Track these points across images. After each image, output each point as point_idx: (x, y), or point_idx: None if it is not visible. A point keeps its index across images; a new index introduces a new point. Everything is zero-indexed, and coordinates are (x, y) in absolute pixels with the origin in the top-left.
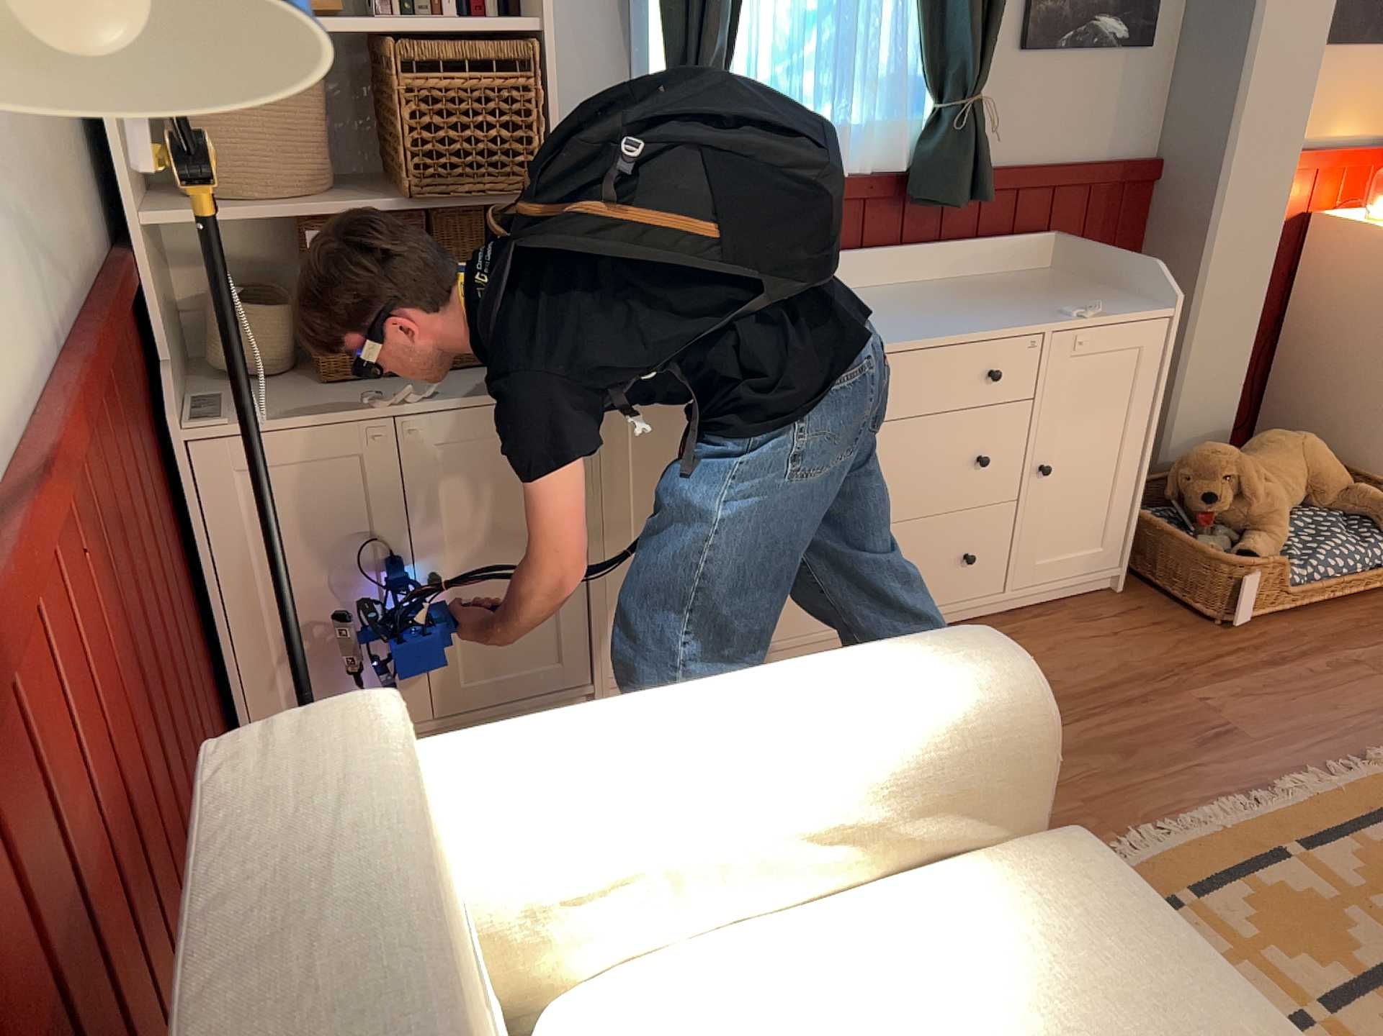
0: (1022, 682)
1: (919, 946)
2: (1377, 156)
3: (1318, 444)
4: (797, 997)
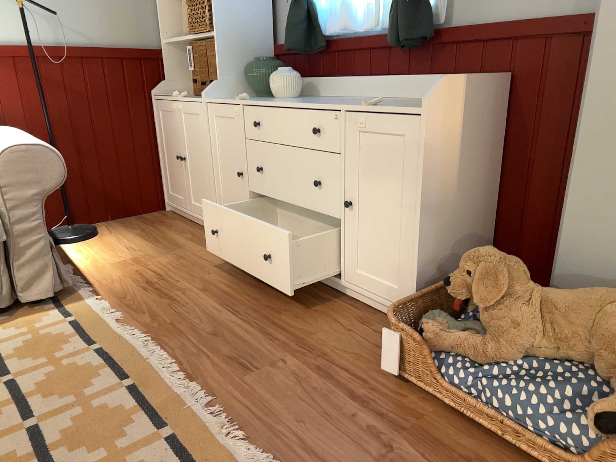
0: (7, 148)
1: None
2: None
3: None
4: None
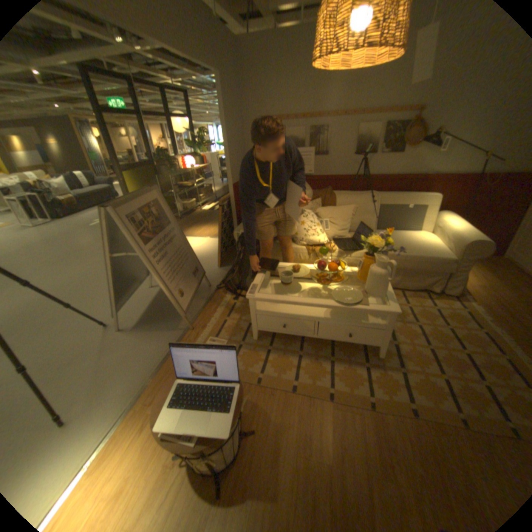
0: (474, 240)
1: (436, 245)
2: None
3: None
4: (430, 239)
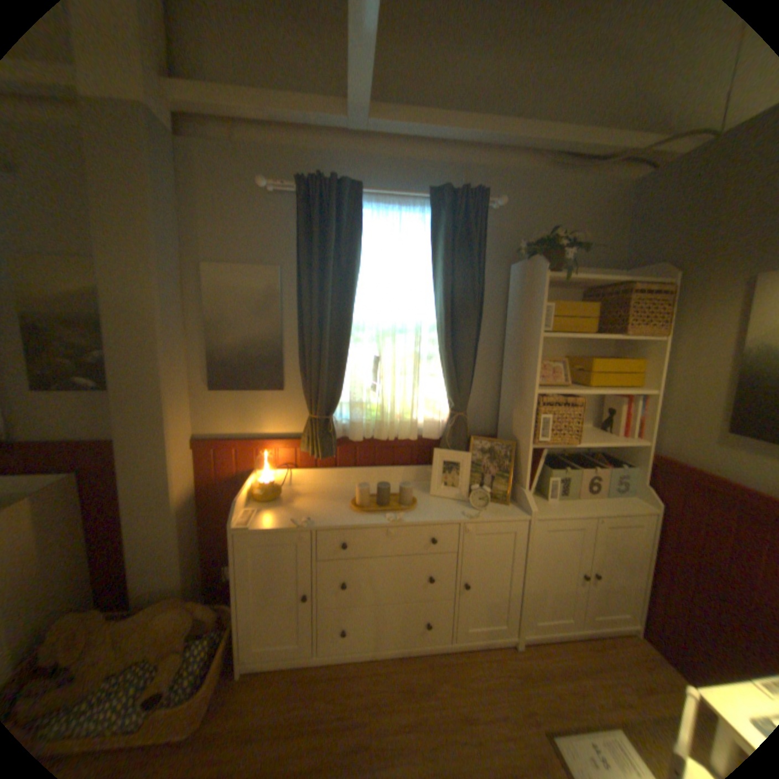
0: None
1: None
2: (288, 445)
3: (164, 621)
4: None
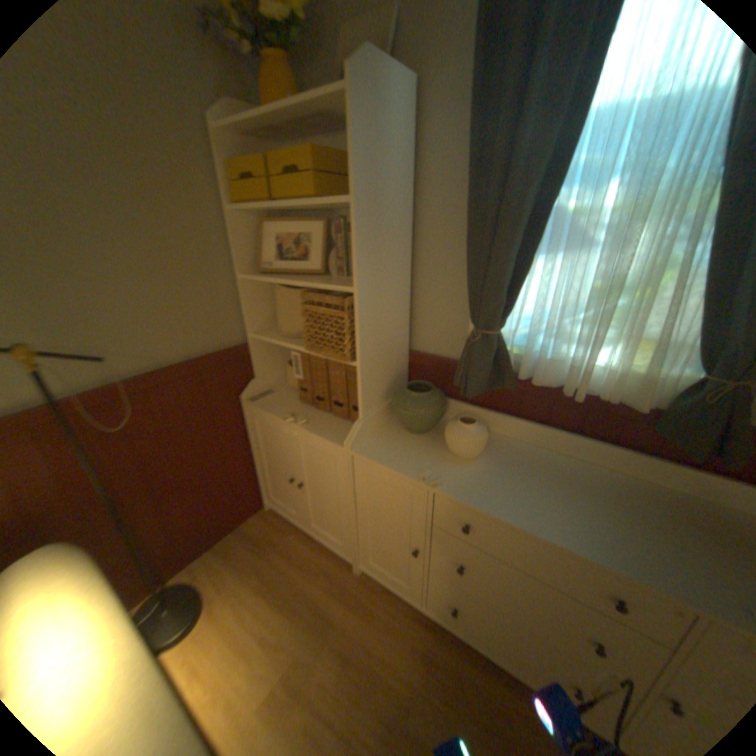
0: None
1: None
2: None
3: None
4: None
